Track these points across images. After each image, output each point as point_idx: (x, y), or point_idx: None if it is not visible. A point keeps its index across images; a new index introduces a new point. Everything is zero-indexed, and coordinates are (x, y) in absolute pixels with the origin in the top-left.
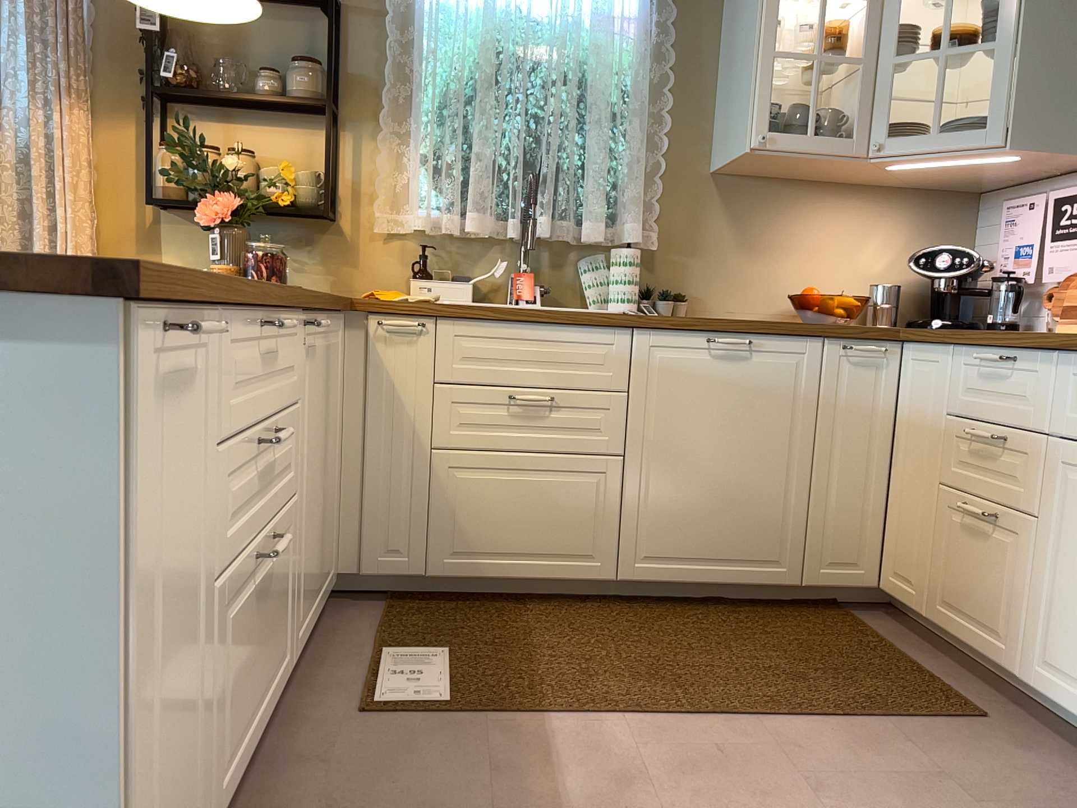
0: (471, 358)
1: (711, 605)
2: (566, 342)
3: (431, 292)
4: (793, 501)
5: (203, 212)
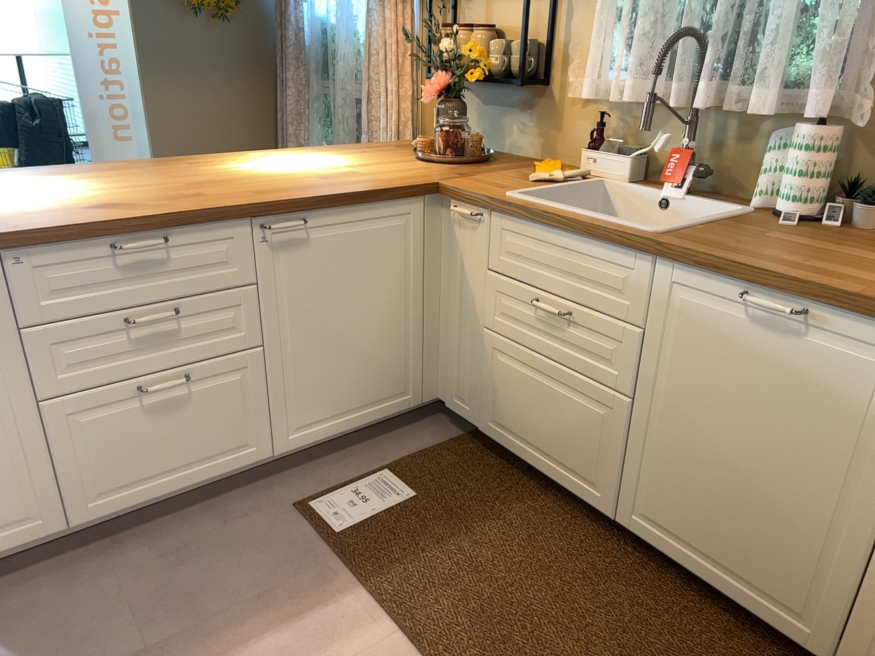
0: (514, 253)
1: (721, 606)
2: (588, 256)
3: (593, 165)
4: (836, 554)
5: (425, 90)
